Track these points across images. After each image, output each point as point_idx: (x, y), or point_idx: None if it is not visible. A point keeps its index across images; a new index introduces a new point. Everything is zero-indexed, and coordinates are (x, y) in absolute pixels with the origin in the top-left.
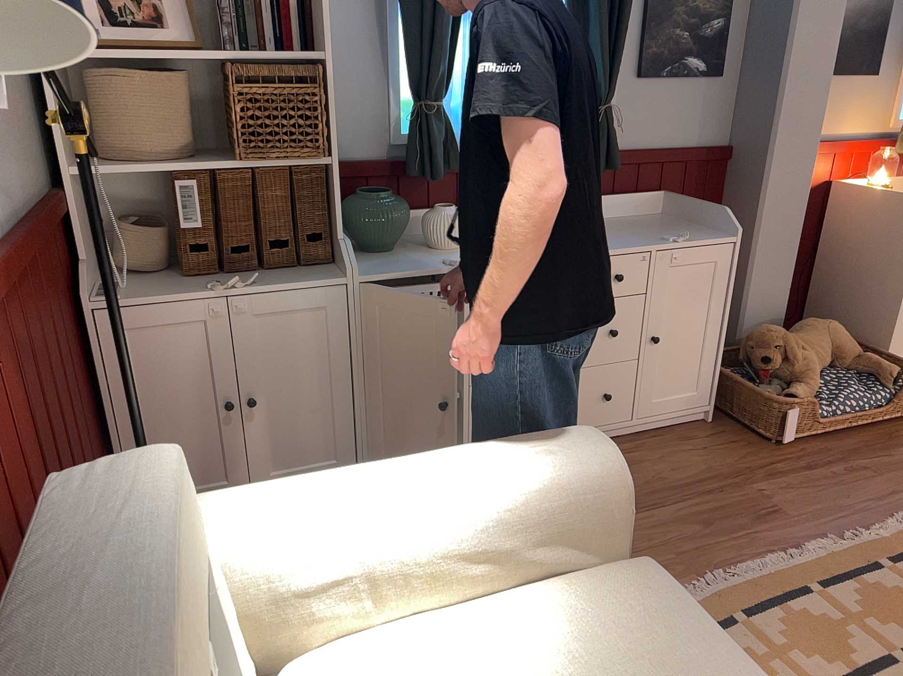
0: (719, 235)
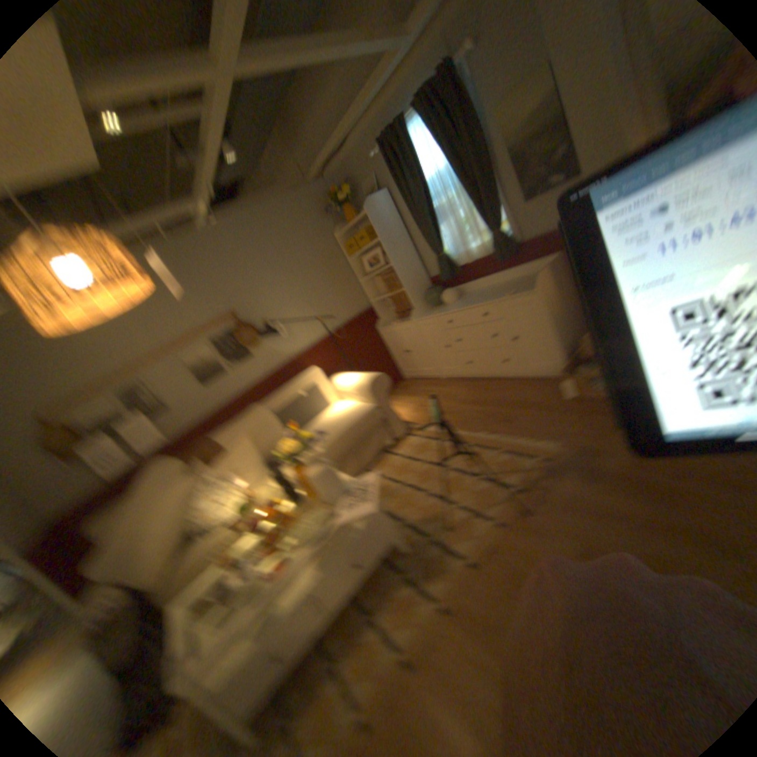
0: (533, 287)
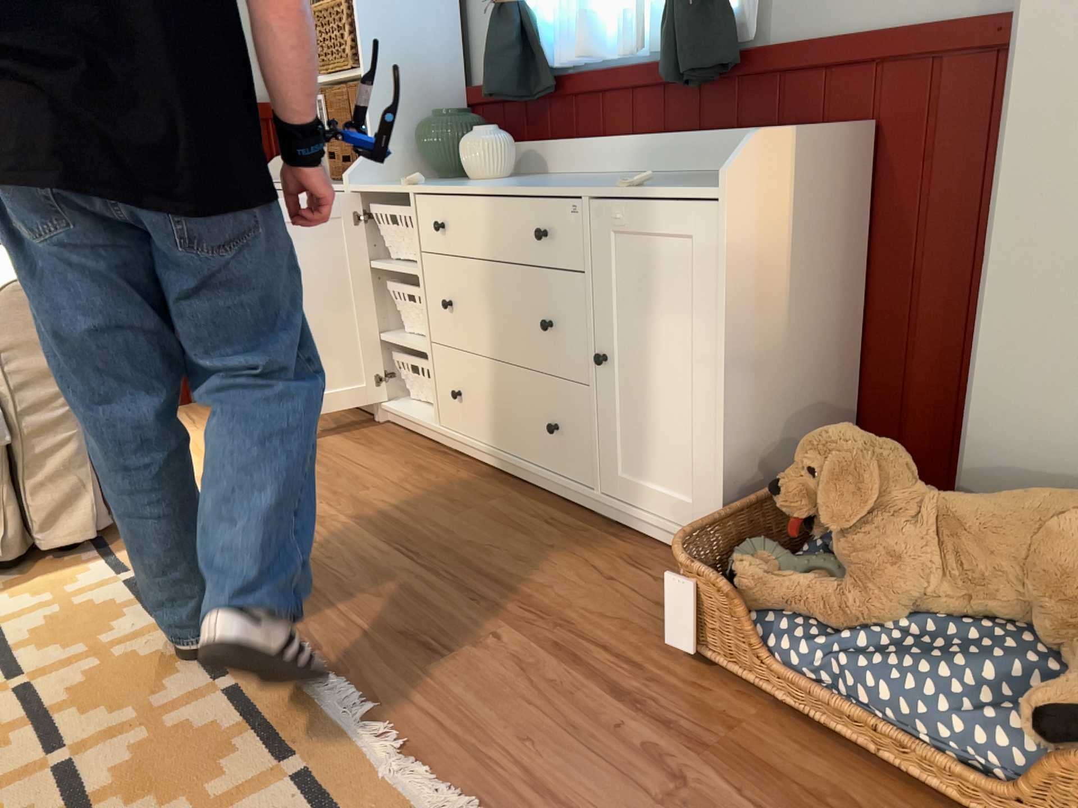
0: (720, 186)
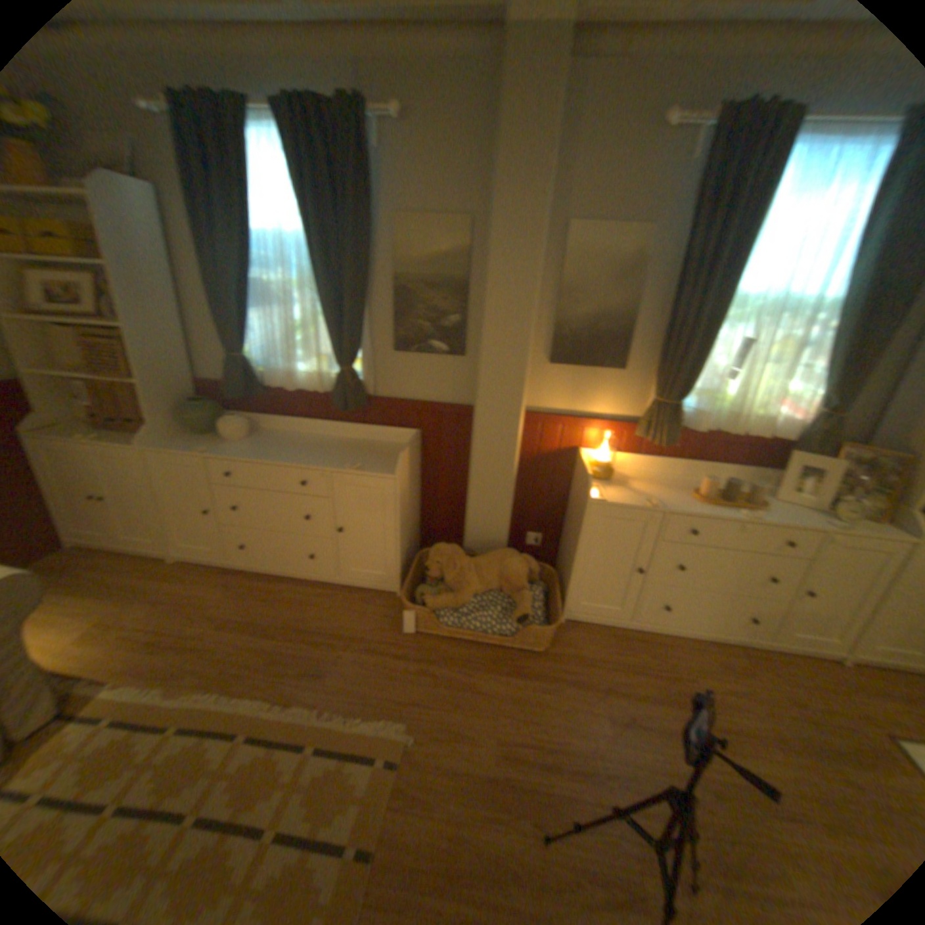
0: (392, 471)
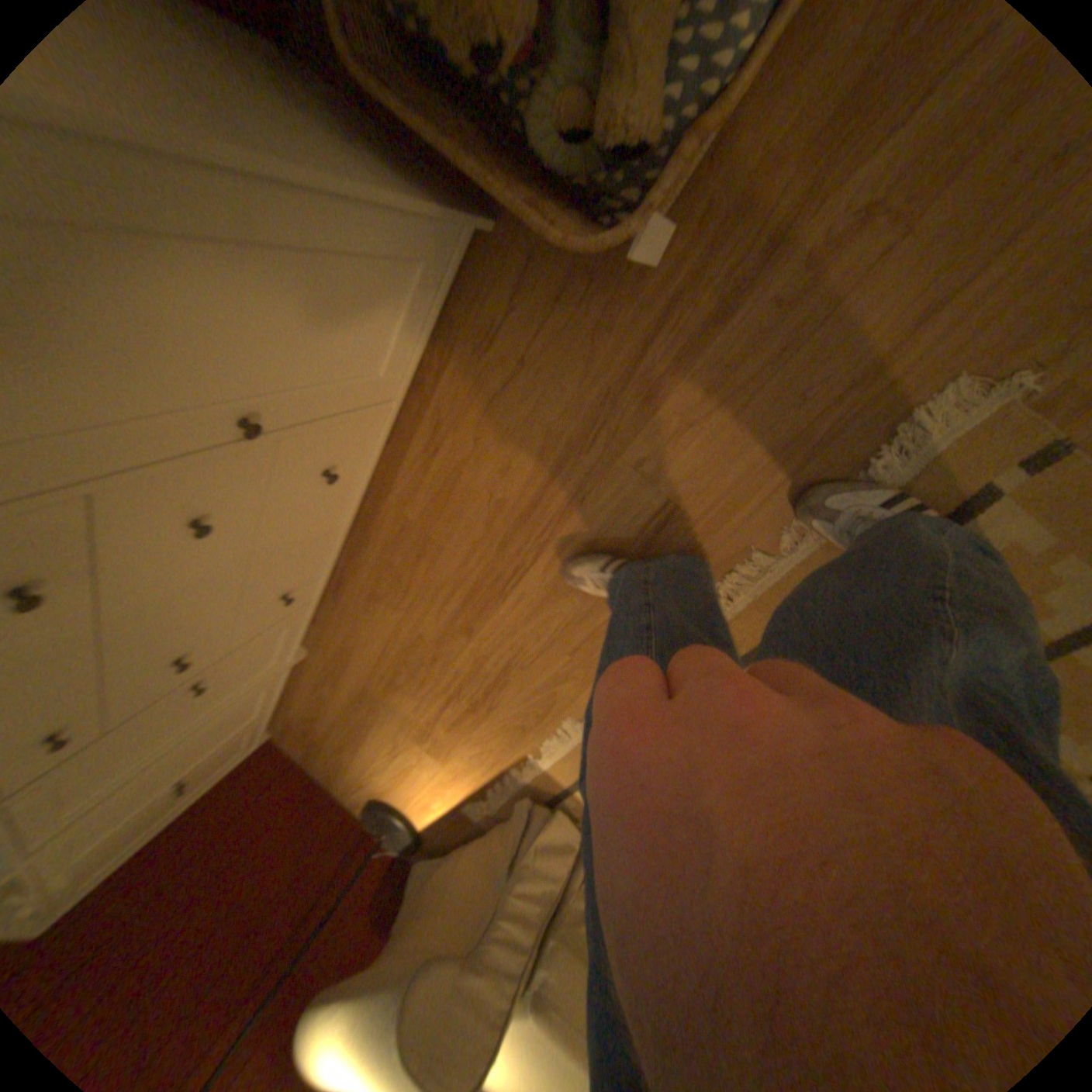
0: None
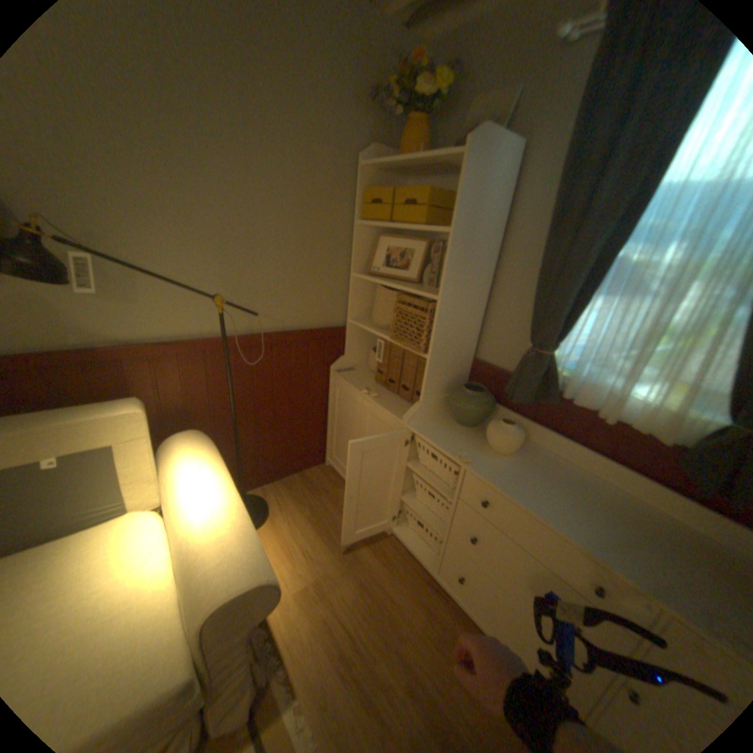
0: None
